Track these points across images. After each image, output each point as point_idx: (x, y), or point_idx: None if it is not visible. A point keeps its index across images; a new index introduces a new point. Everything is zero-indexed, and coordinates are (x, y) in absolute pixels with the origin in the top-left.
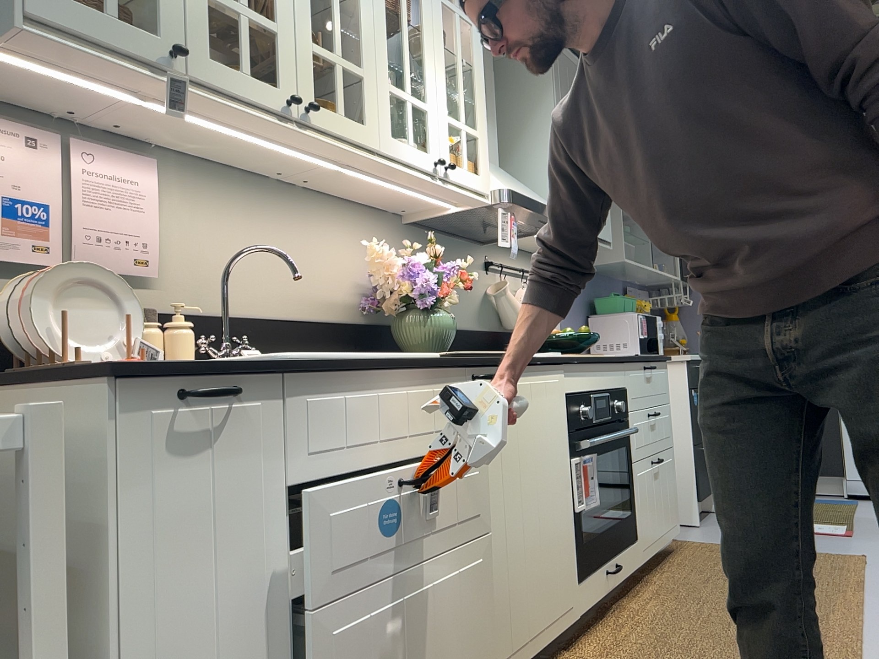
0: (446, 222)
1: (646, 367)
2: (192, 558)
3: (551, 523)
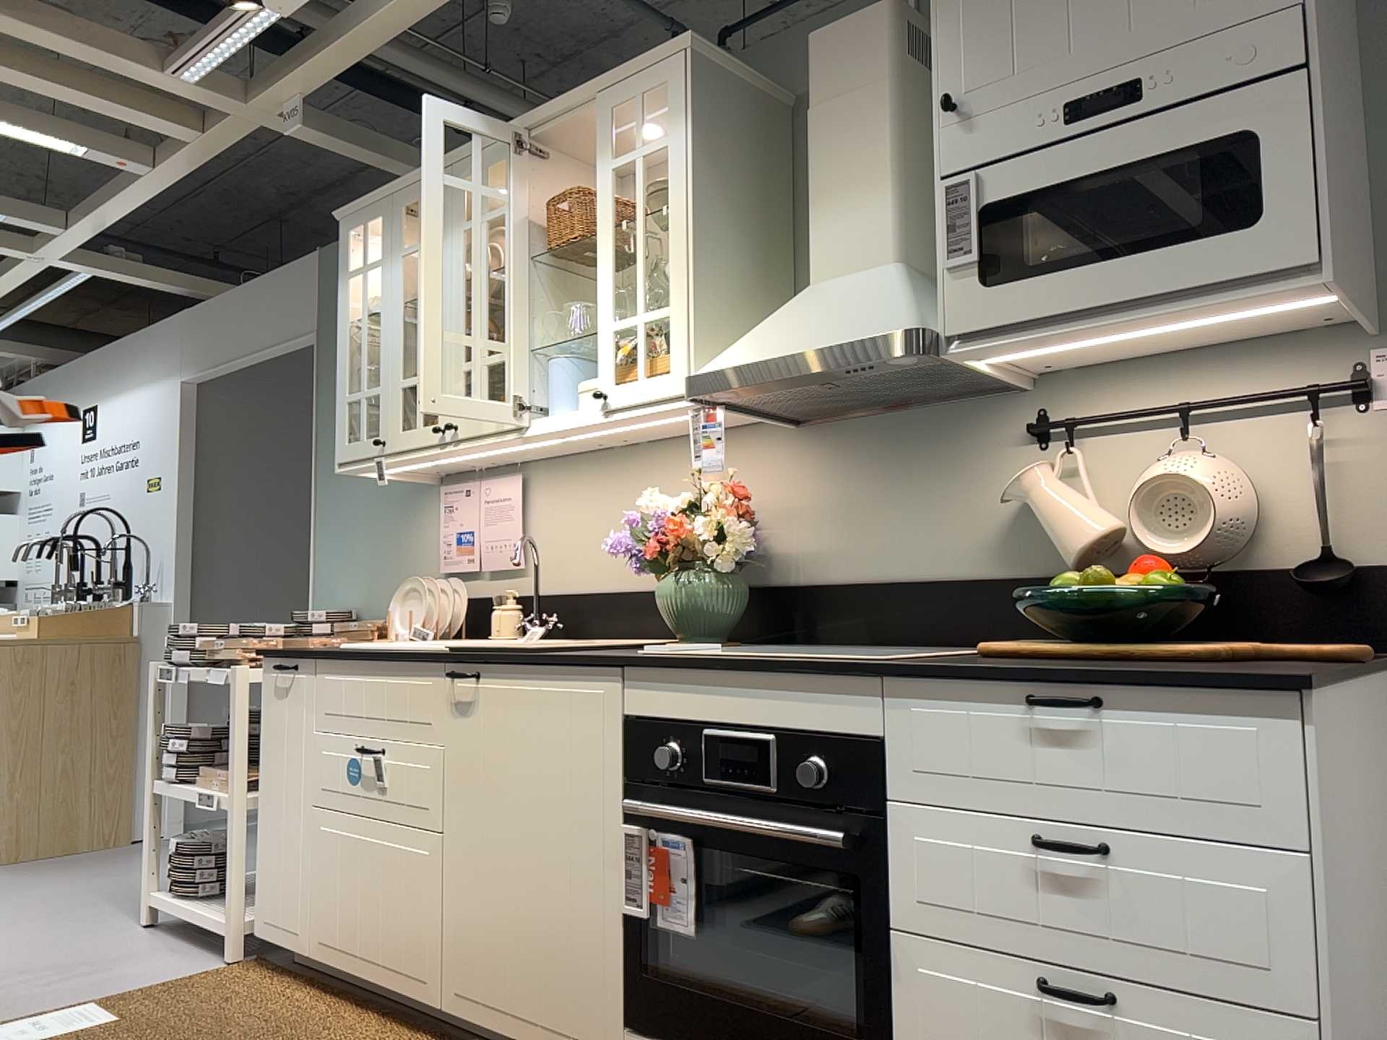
0: (823, 408)
1: (1032, 696)
2: (280, 752)
3: (562, 895)
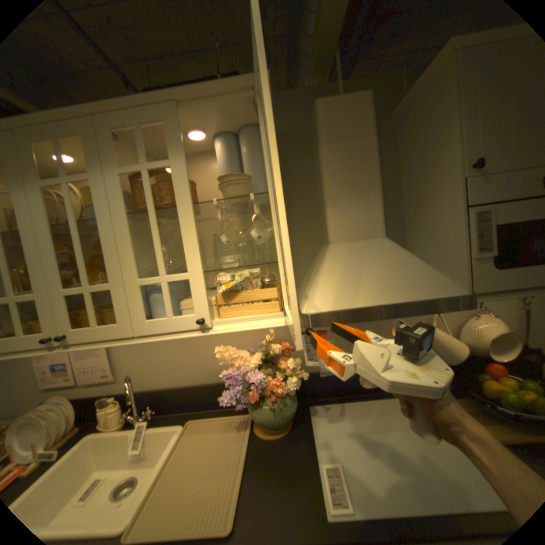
0: None
1: None
2: None
3: None
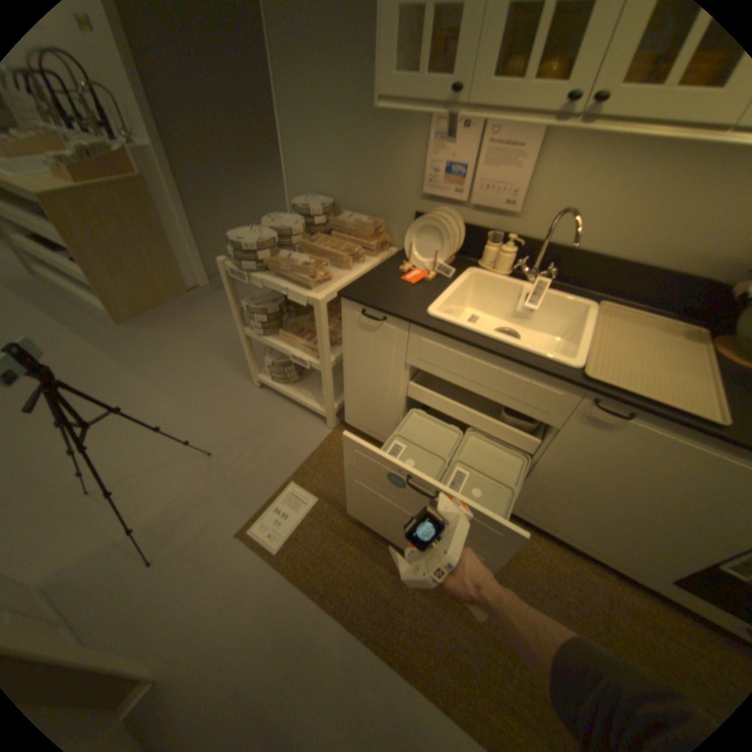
0: None
1: None
2: (367, 360)
3: (656, 534)
